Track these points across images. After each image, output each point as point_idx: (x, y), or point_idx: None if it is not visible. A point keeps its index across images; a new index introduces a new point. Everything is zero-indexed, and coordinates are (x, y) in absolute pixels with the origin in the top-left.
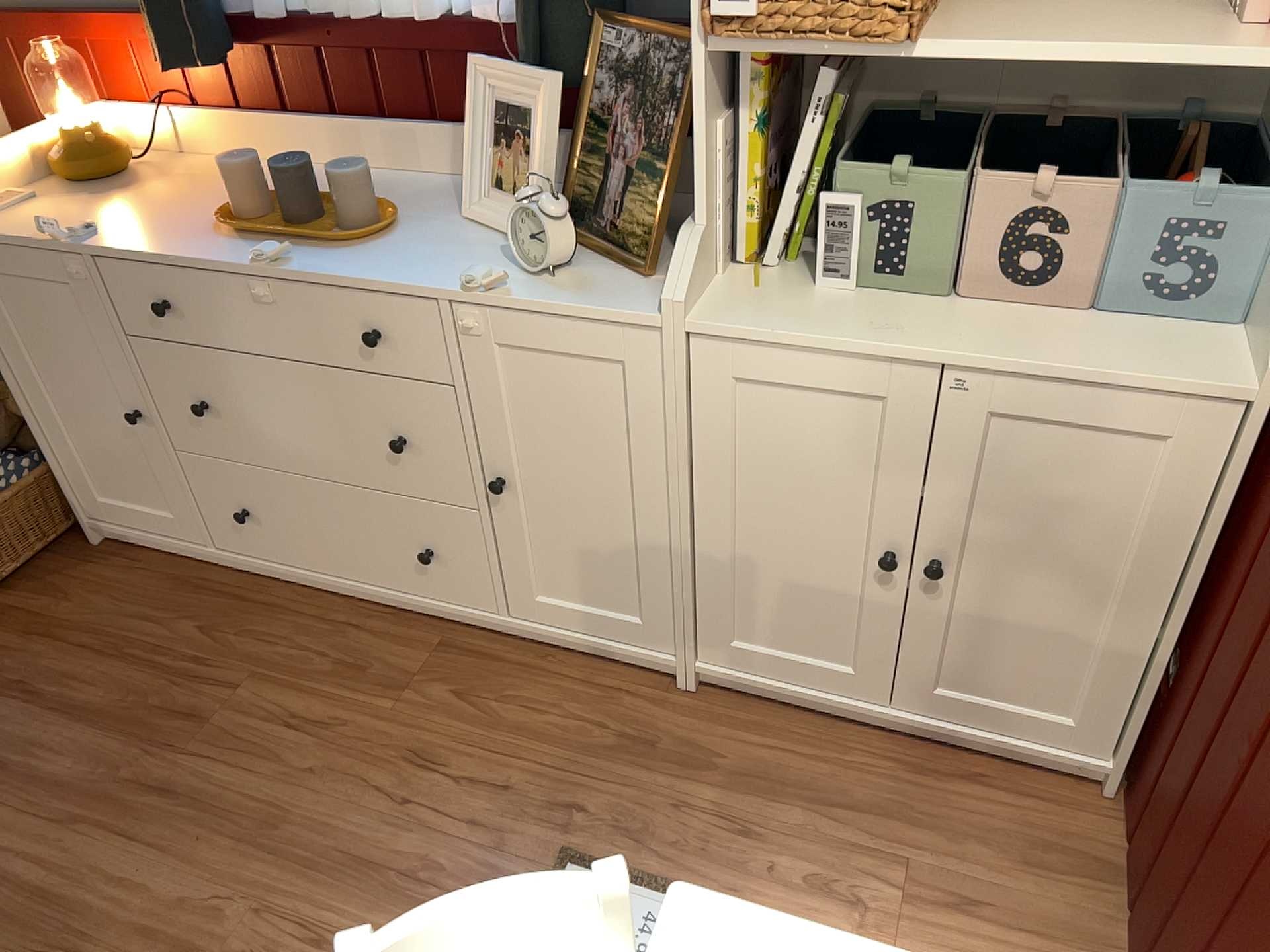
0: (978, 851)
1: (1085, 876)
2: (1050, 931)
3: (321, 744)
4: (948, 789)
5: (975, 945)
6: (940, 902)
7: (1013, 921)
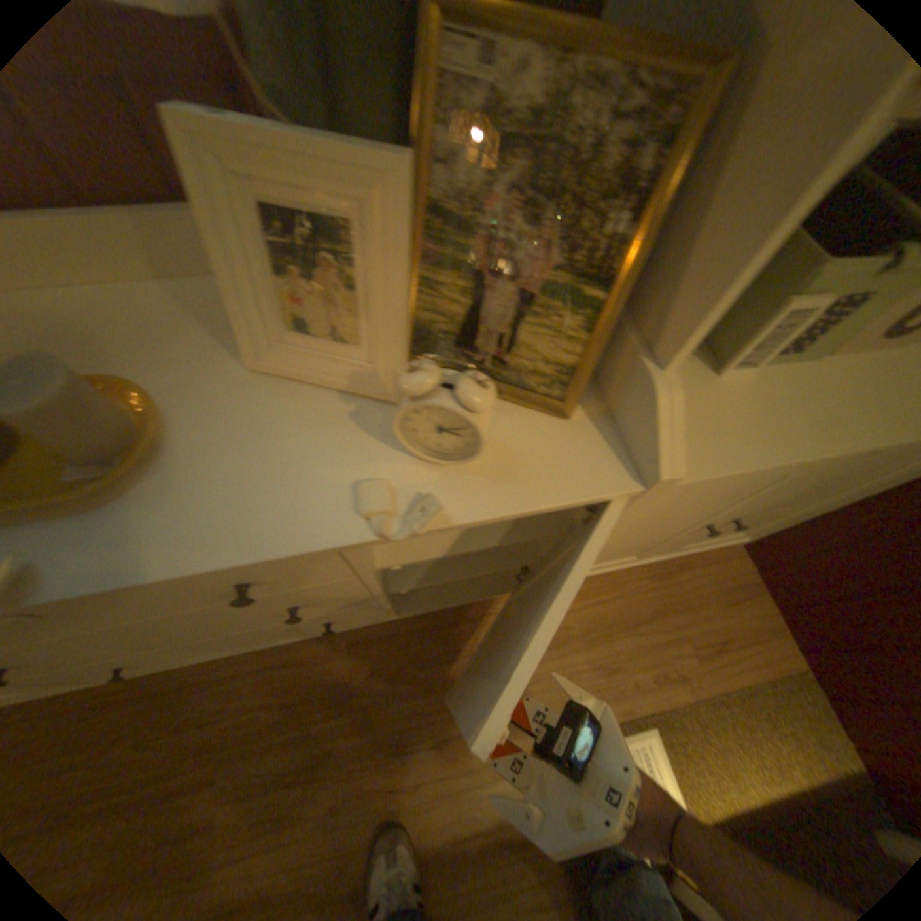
0: (714, 616)
1: (758, 603)
2: (764, 644)
3: (321, 794)
4: (682, 586)
5: (744, 674)
6: (718, 659)
7: (749, 649)
